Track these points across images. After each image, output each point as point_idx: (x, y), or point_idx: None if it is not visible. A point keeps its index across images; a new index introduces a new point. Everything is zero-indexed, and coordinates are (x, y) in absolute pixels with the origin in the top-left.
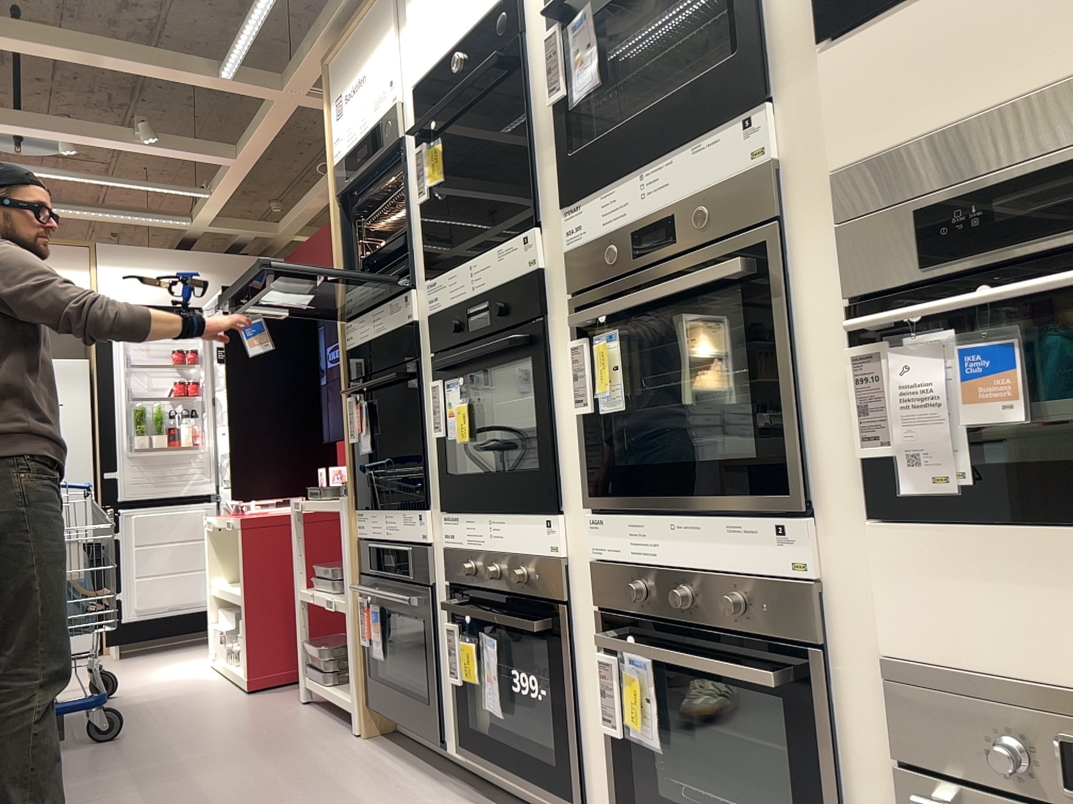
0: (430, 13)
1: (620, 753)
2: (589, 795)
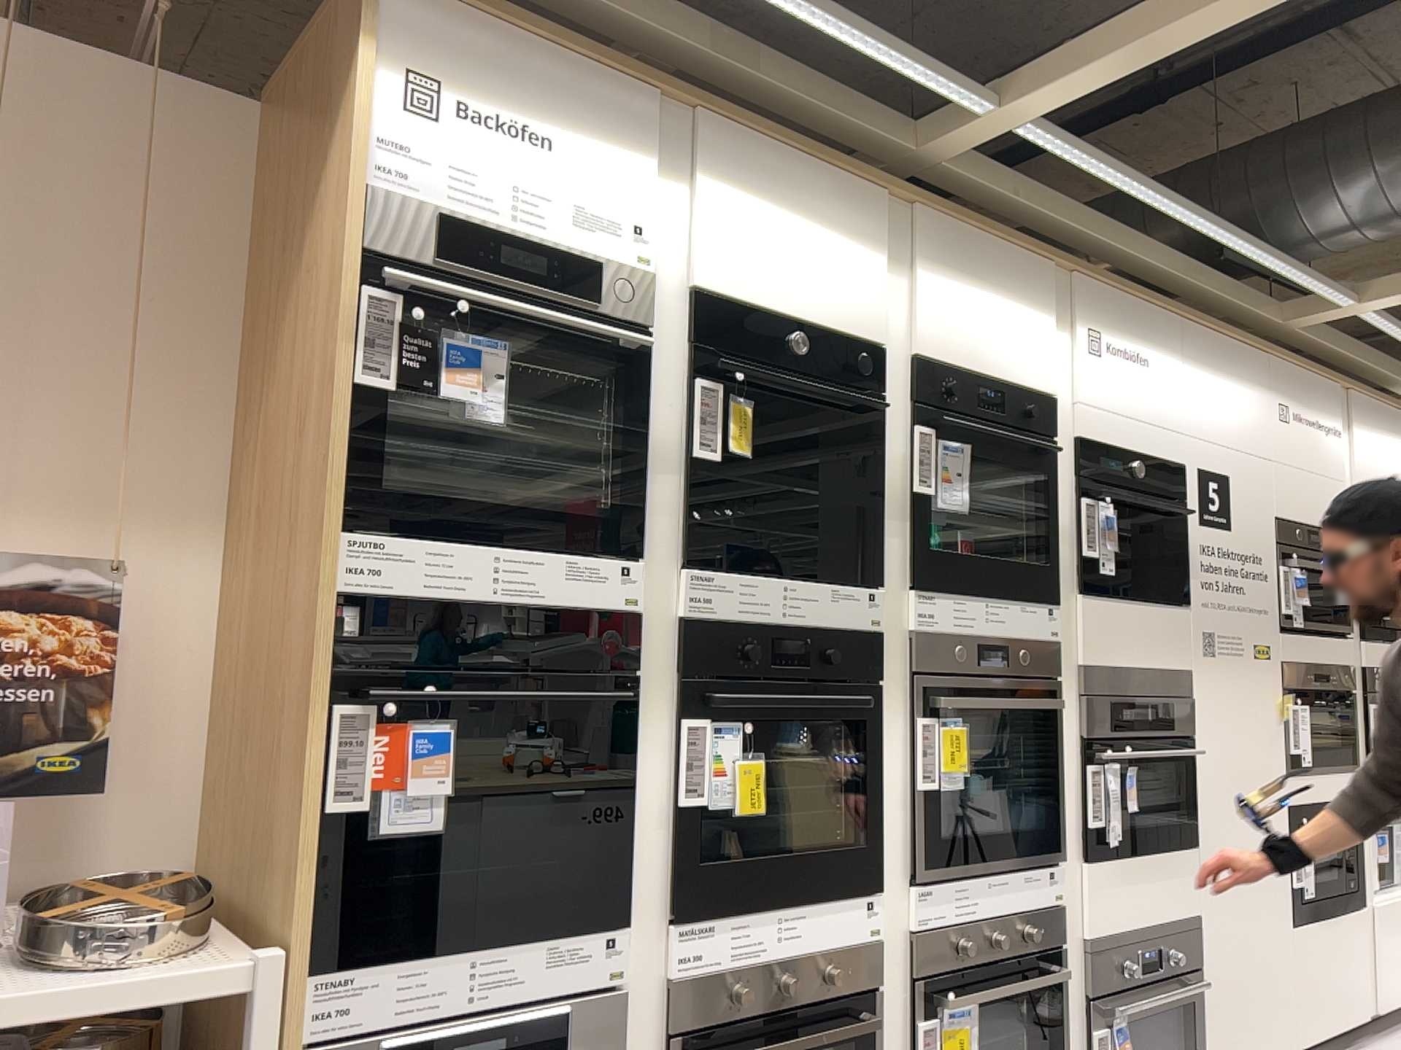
0: (752, 247)
1: None
2: None
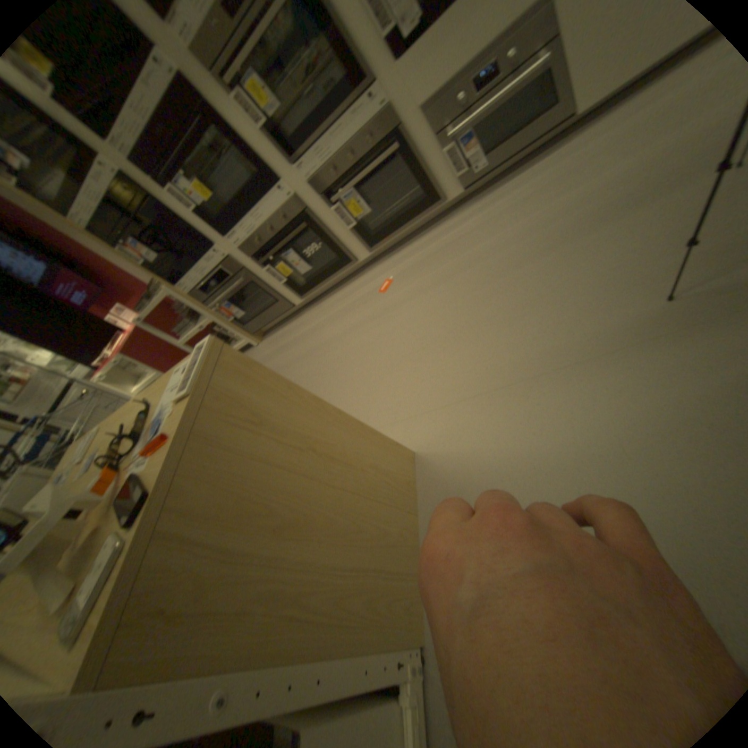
0: None
1: (356, 230)
2: (352, 255)
